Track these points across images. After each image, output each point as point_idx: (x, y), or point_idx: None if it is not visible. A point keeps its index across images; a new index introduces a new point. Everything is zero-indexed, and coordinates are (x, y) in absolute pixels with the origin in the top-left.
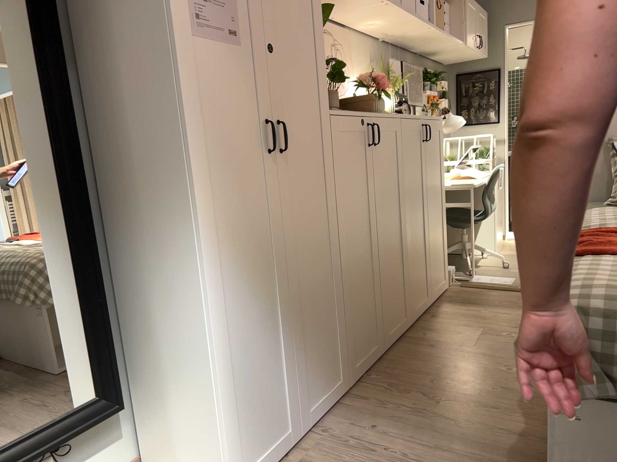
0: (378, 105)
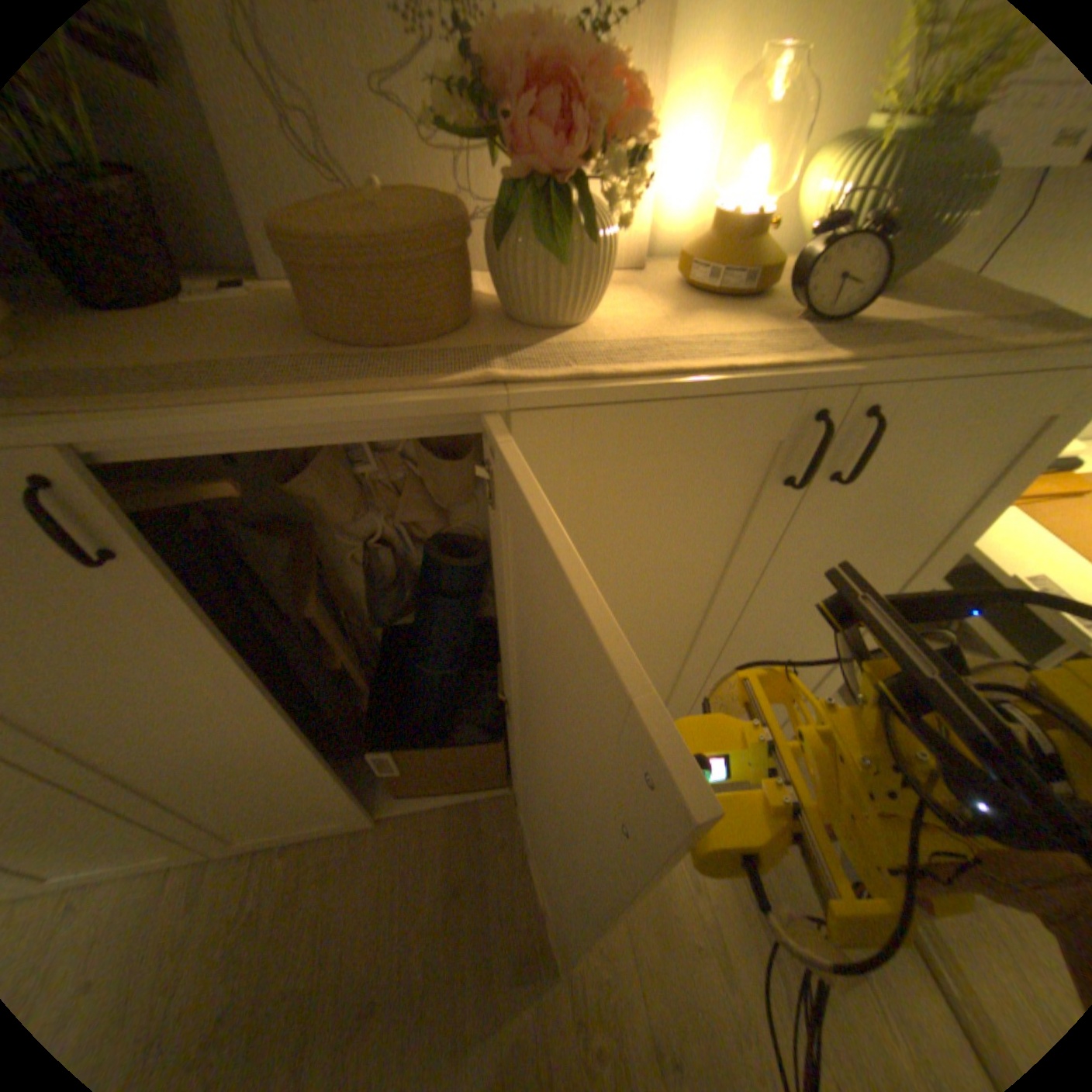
0: (529, 264)
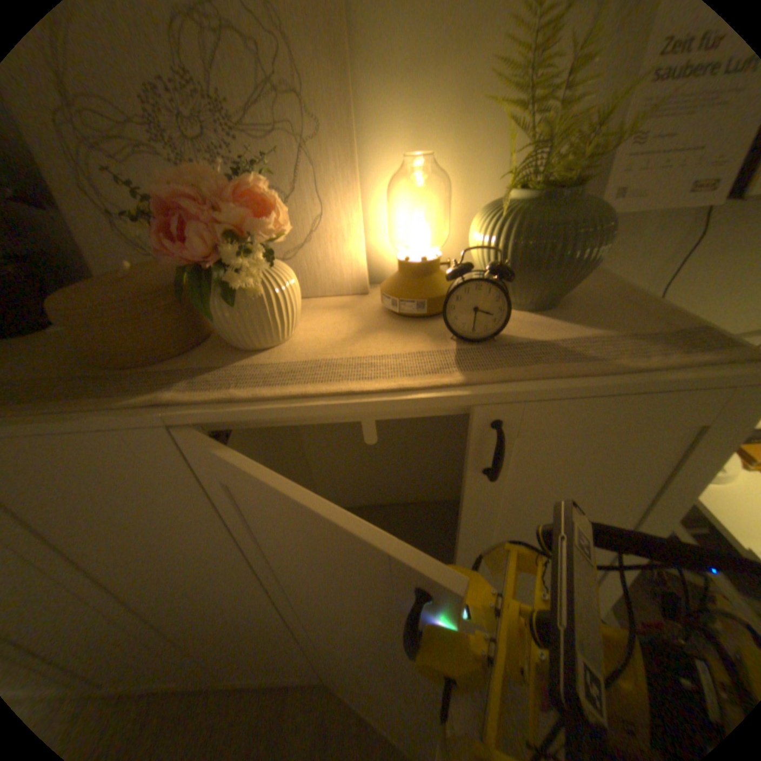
0: (214, 313)
